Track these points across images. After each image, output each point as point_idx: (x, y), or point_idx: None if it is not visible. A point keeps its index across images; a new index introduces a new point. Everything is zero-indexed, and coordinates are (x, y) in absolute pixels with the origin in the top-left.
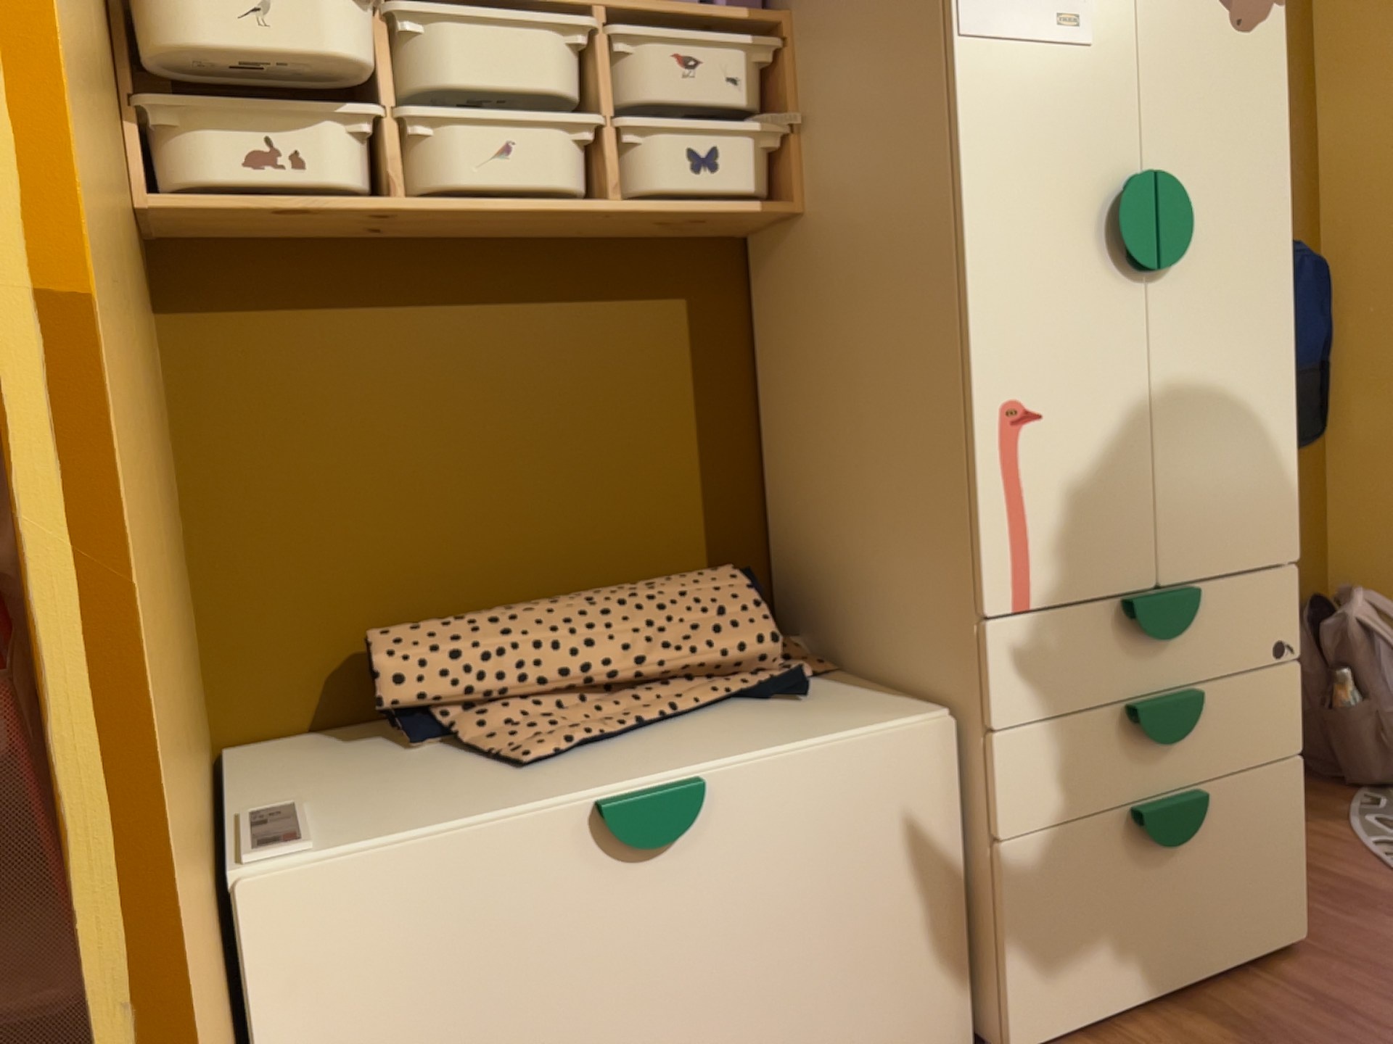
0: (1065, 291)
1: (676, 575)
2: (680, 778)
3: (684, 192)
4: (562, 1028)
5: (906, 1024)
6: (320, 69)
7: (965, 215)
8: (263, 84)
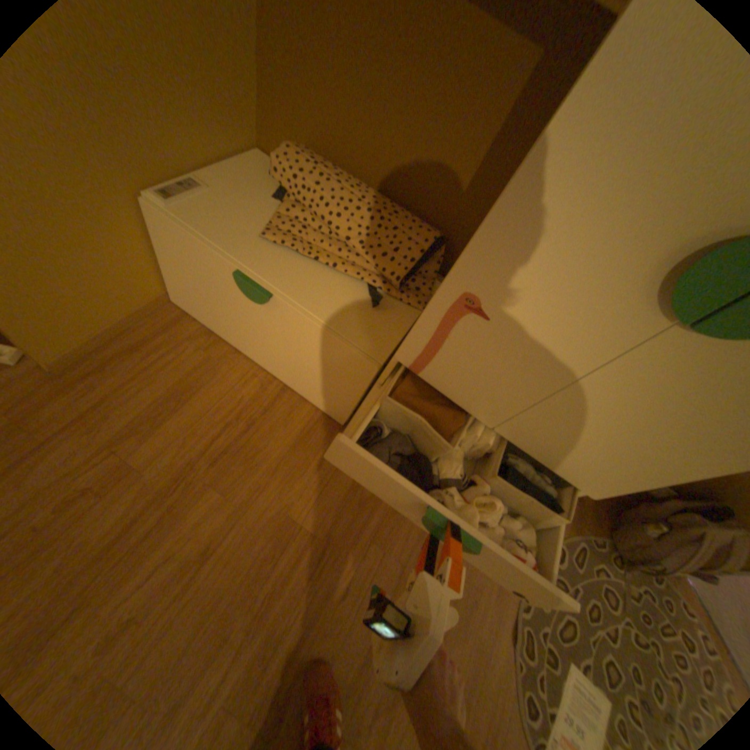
0: (585, 268)
1: (416, 219)
2: (272, 288)
3: None
4: (227, 311)
5: (324, 402)
6: None
7: (552, 131)
8: None
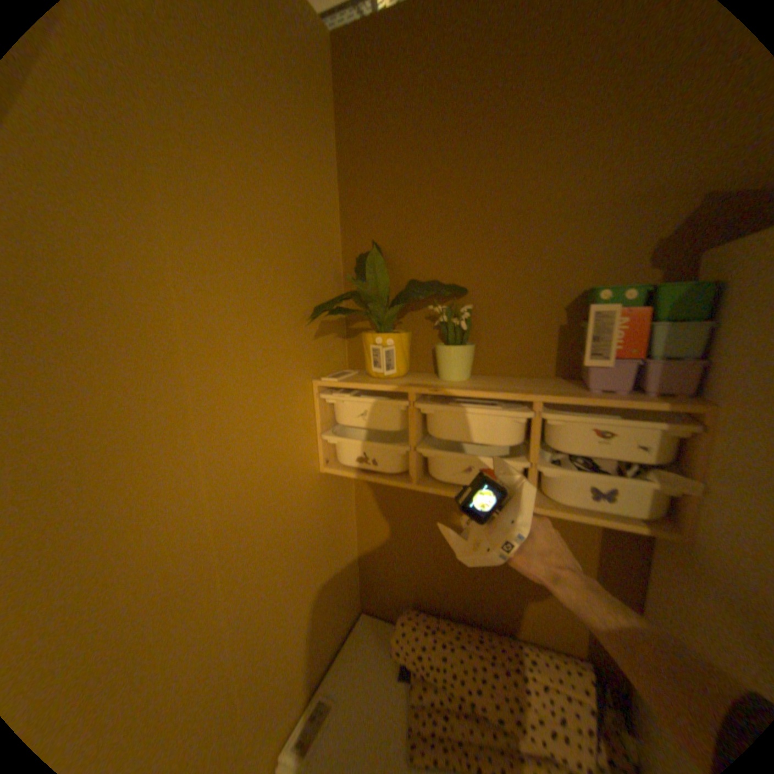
0: None
1: (556, 659)
2: None
3: (585, 510)
4: None
5: None
6: (386, 425)
7: None
8: (366, 428)
